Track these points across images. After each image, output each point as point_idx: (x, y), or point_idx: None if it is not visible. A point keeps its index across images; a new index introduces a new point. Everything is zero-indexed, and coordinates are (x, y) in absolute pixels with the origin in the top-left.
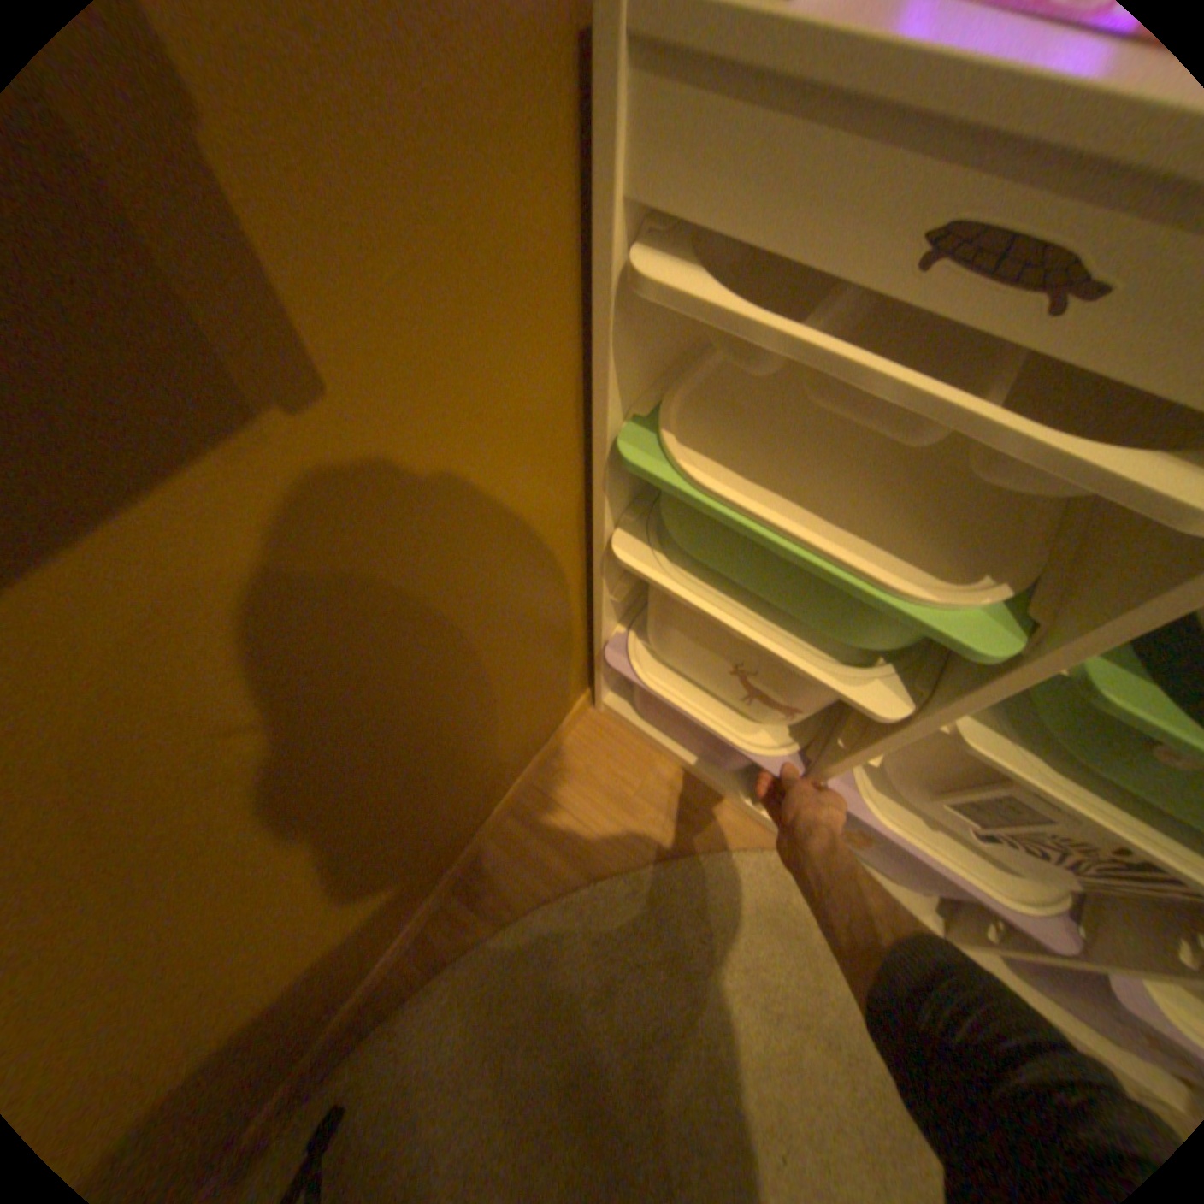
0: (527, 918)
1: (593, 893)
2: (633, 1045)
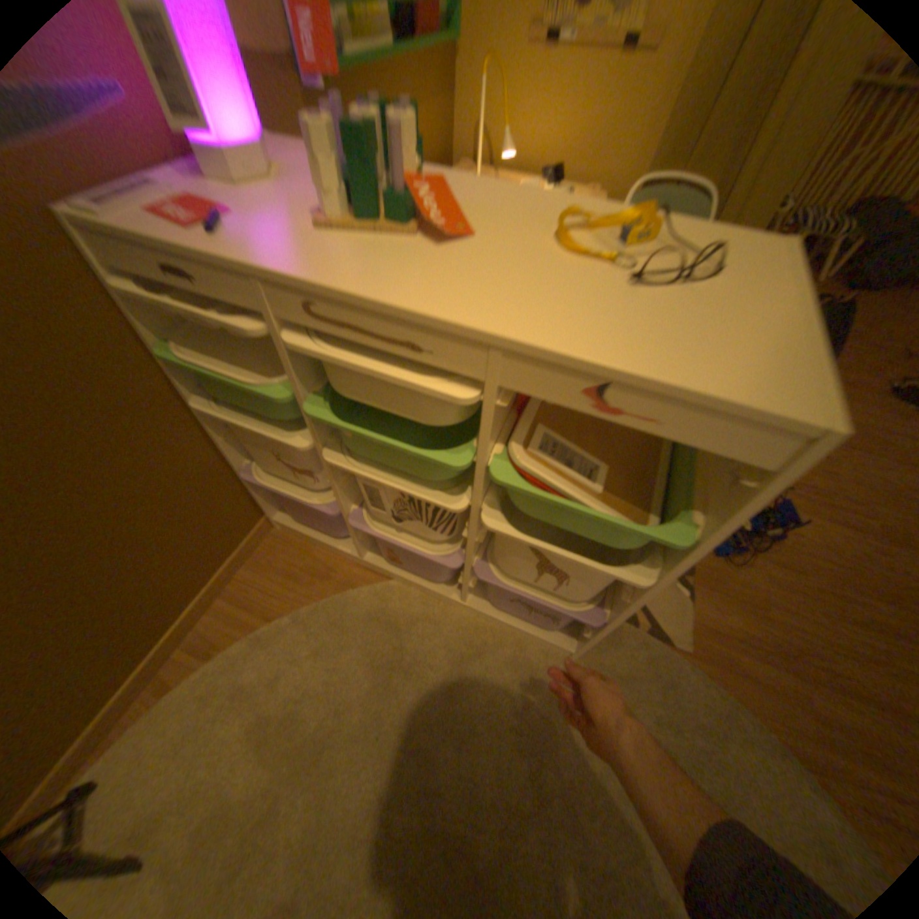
0: (226, 651)
1: (268, 628)
2: (290, 702)
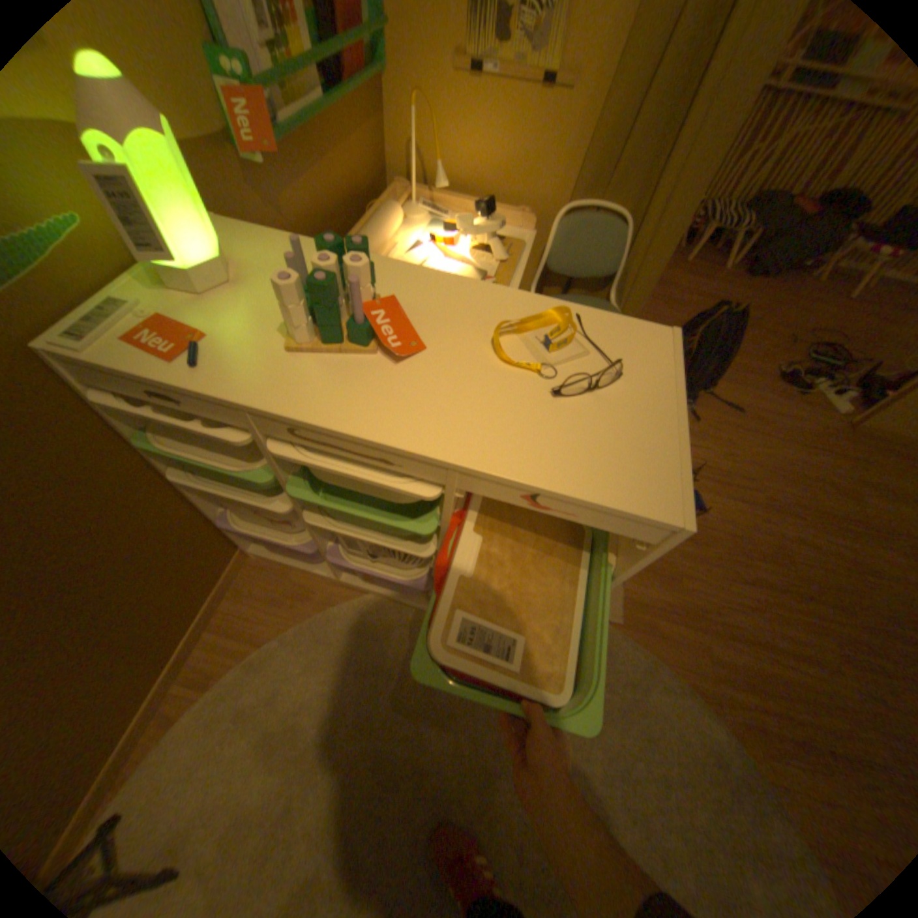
0: (221, 680)
1: (258, 653)
2: (288, 716)
